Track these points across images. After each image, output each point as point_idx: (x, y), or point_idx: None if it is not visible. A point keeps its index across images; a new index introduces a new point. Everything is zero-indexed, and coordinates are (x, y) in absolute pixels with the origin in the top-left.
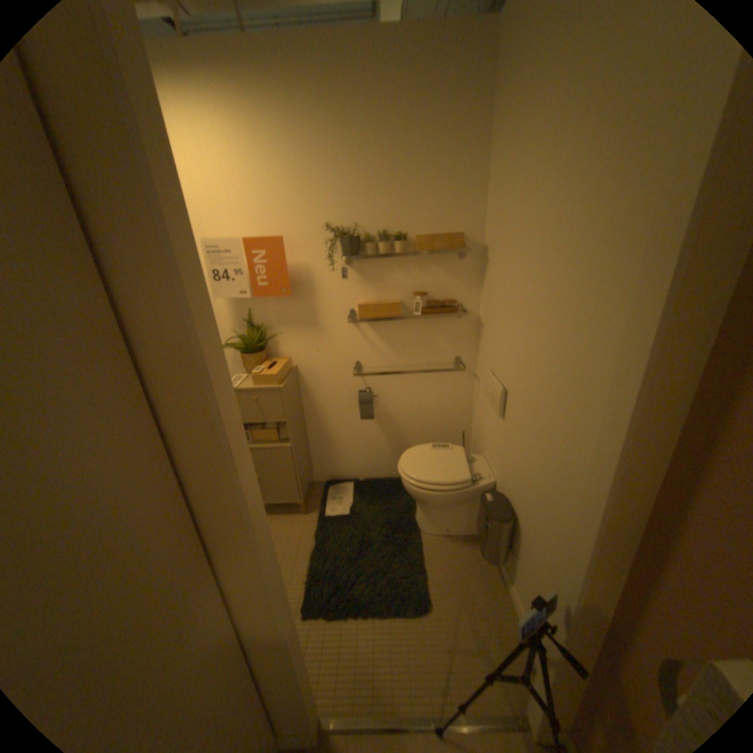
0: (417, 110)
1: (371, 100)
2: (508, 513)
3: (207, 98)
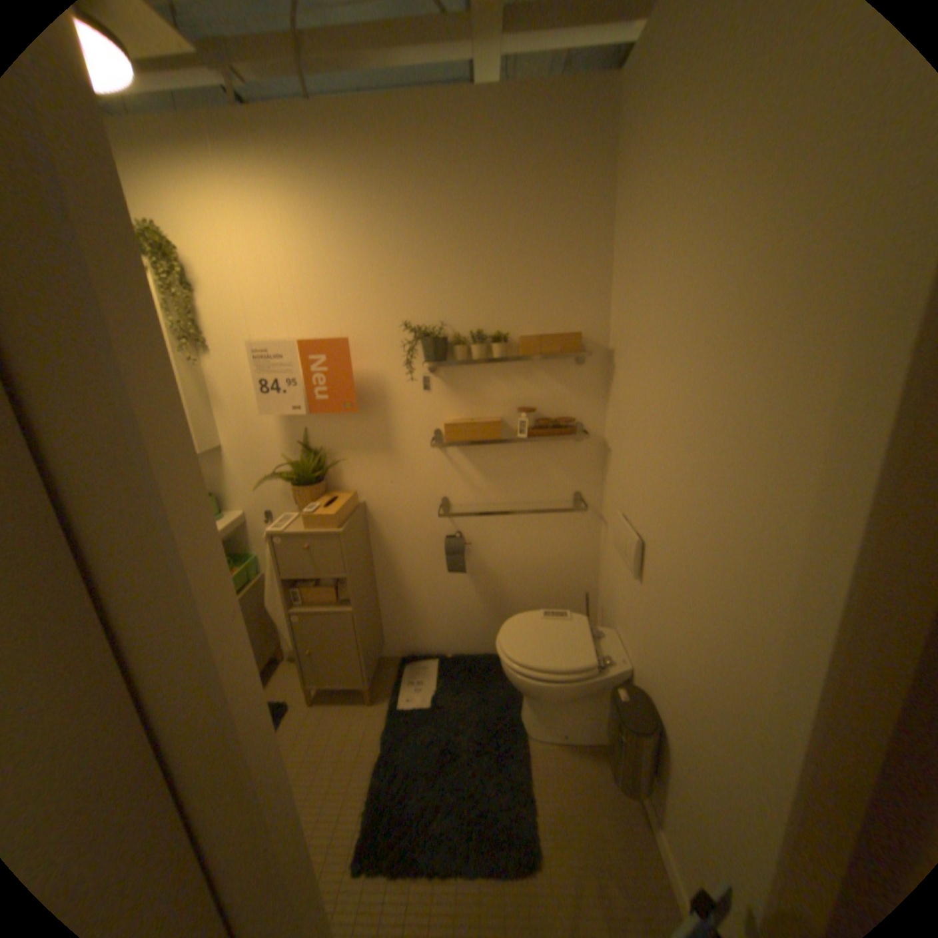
0: (520, 183)
1: (462, 173)
2: (651, 721)
3: (260, 174)
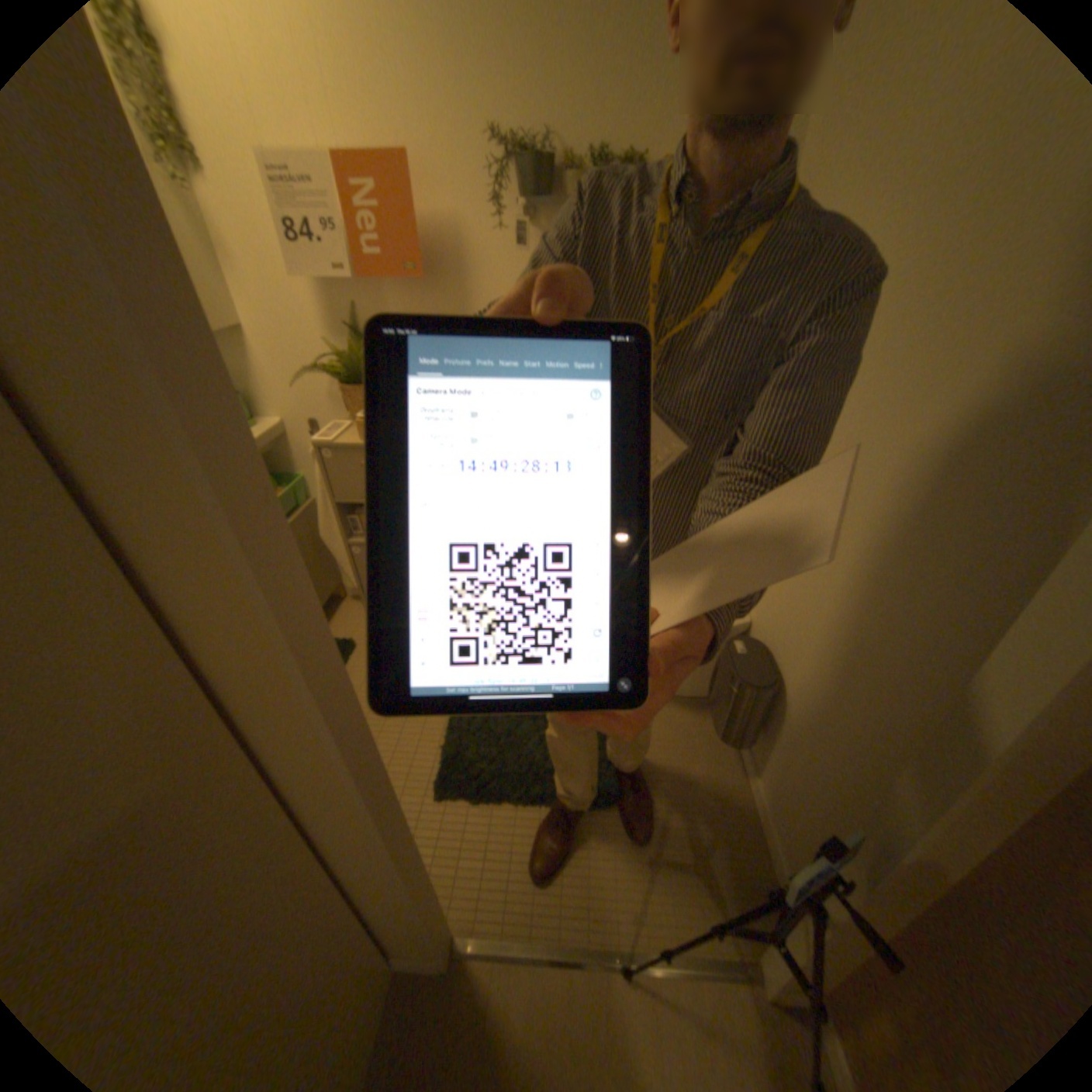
0: None
1: None
2: (770, 674)
3: None
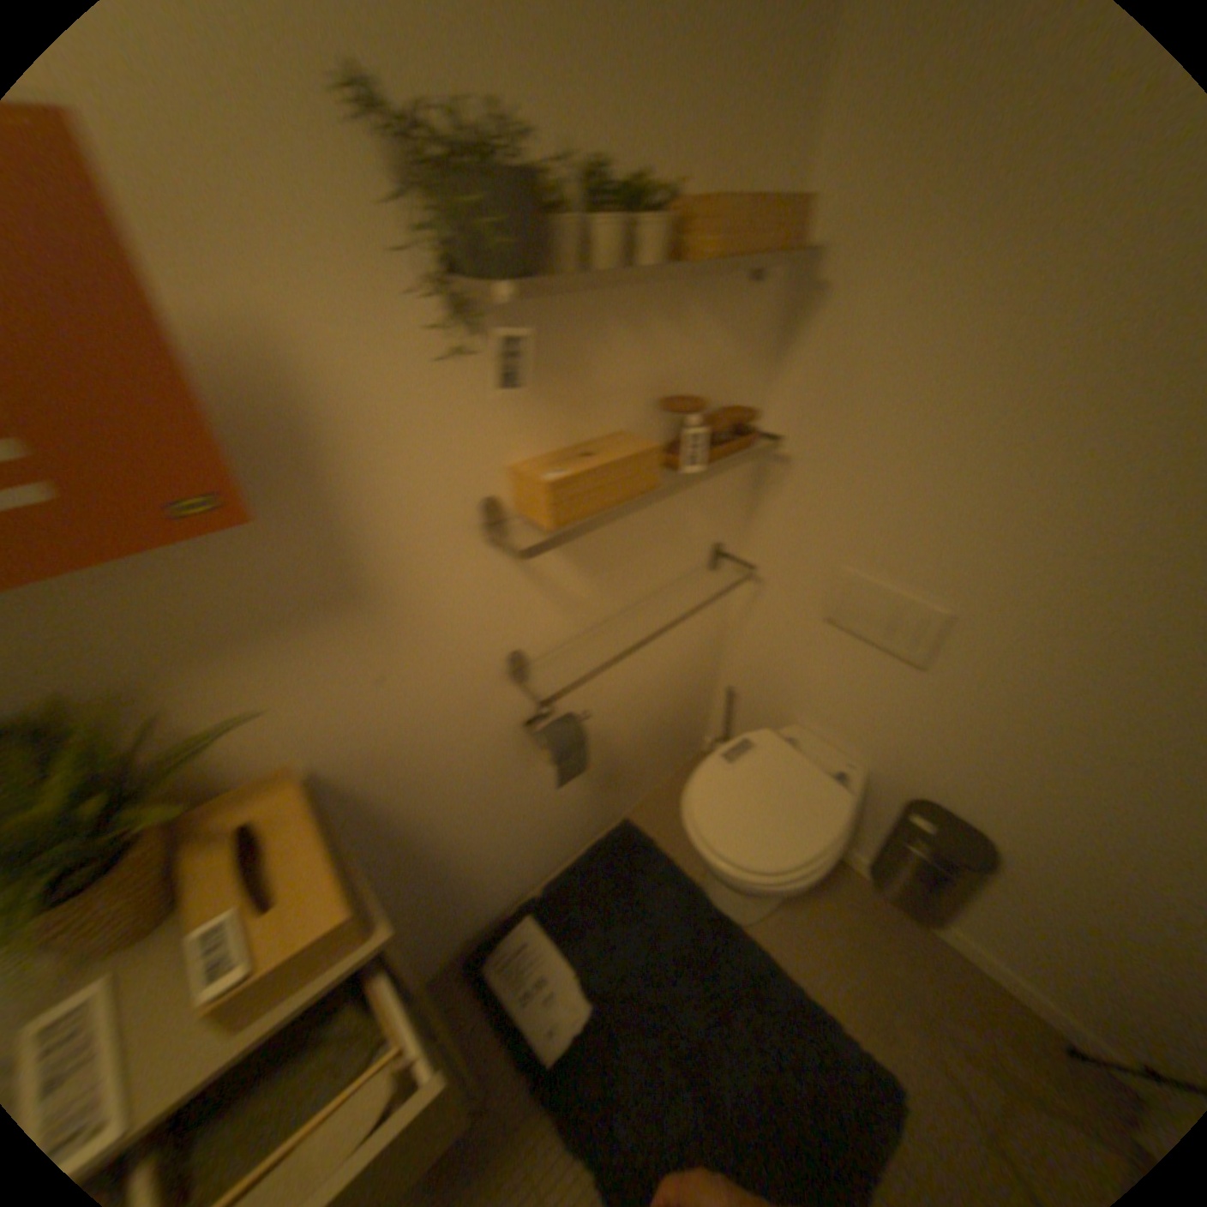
0: None
1: None
2: (978, 840)
3: None
